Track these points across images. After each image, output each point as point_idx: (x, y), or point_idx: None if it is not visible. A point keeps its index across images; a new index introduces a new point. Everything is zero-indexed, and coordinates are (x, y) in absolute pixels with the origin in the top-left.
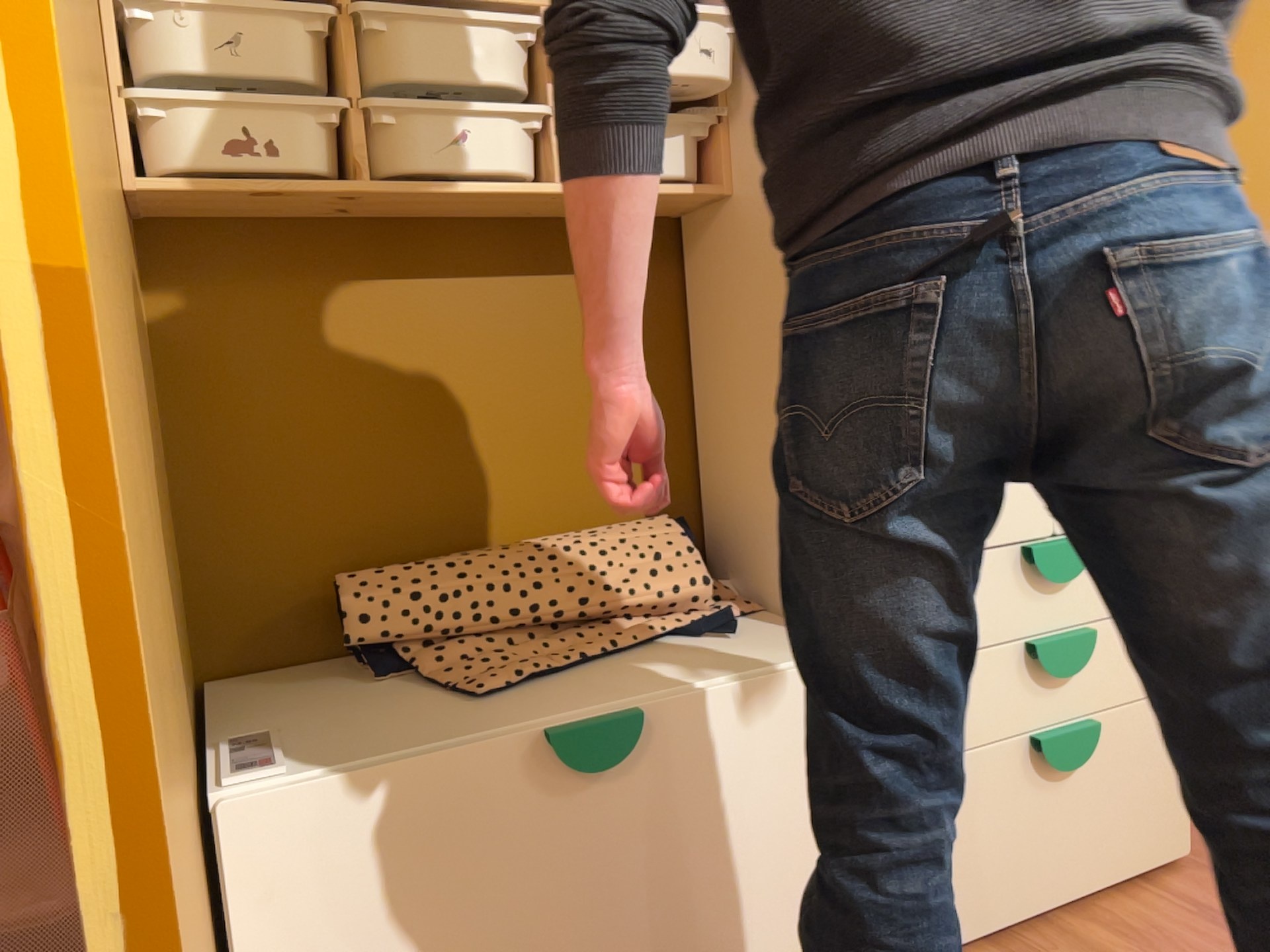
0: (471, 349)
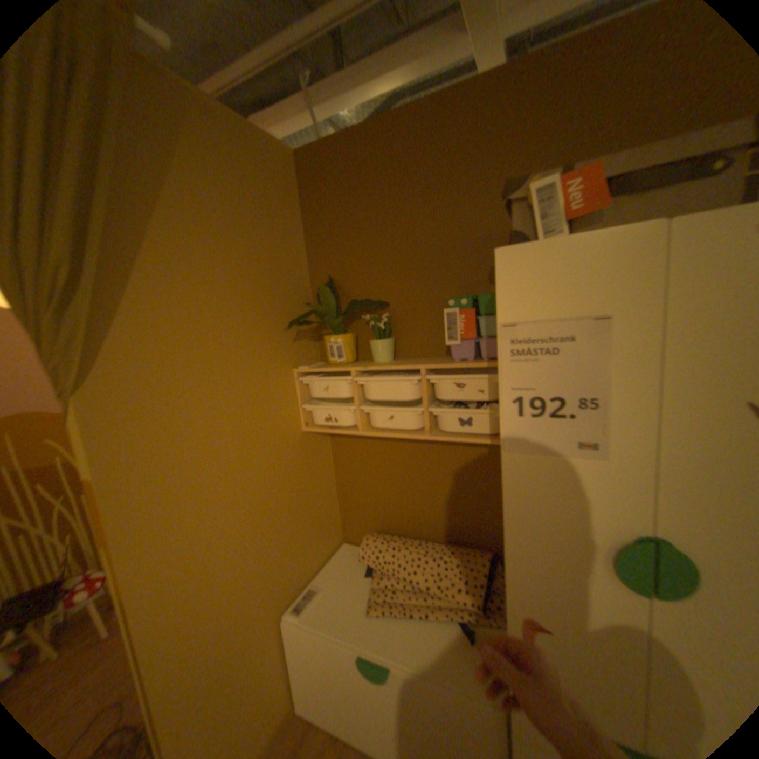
0: (420, 468)
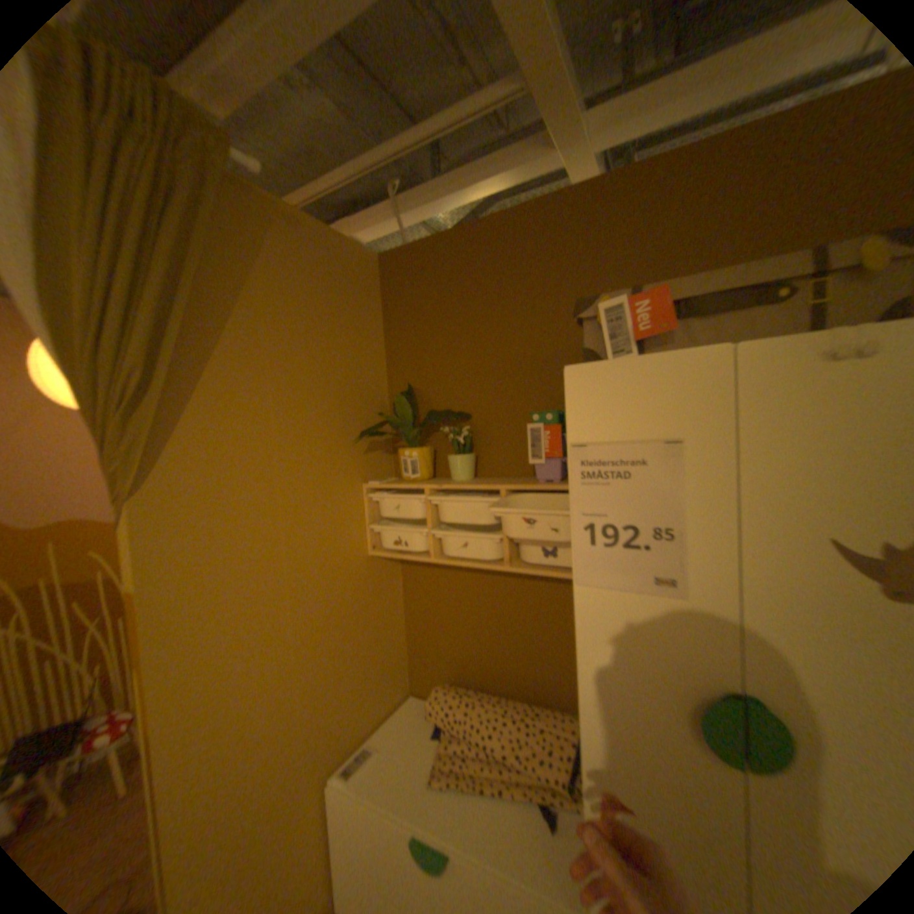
0: (501, 606)
